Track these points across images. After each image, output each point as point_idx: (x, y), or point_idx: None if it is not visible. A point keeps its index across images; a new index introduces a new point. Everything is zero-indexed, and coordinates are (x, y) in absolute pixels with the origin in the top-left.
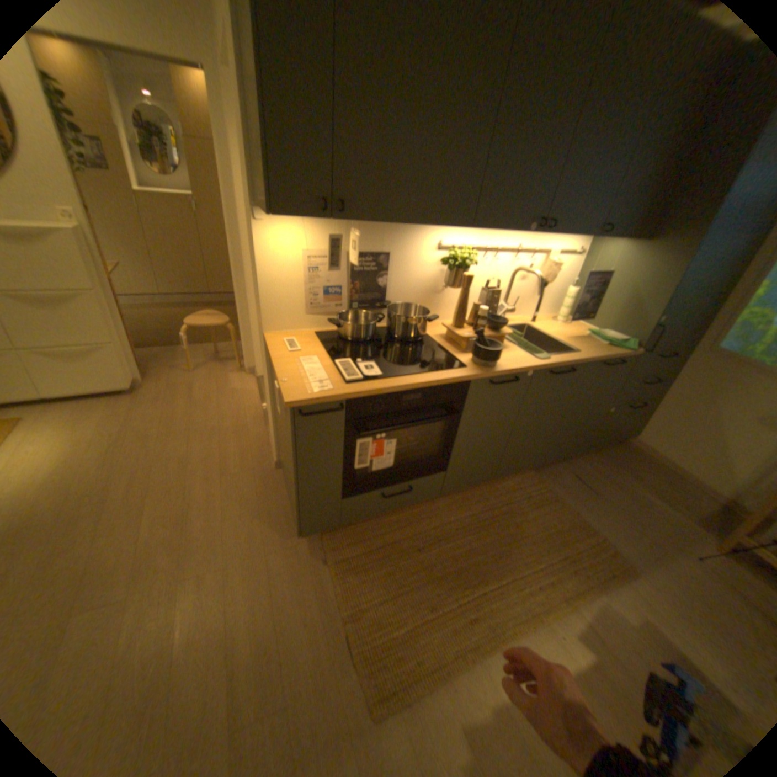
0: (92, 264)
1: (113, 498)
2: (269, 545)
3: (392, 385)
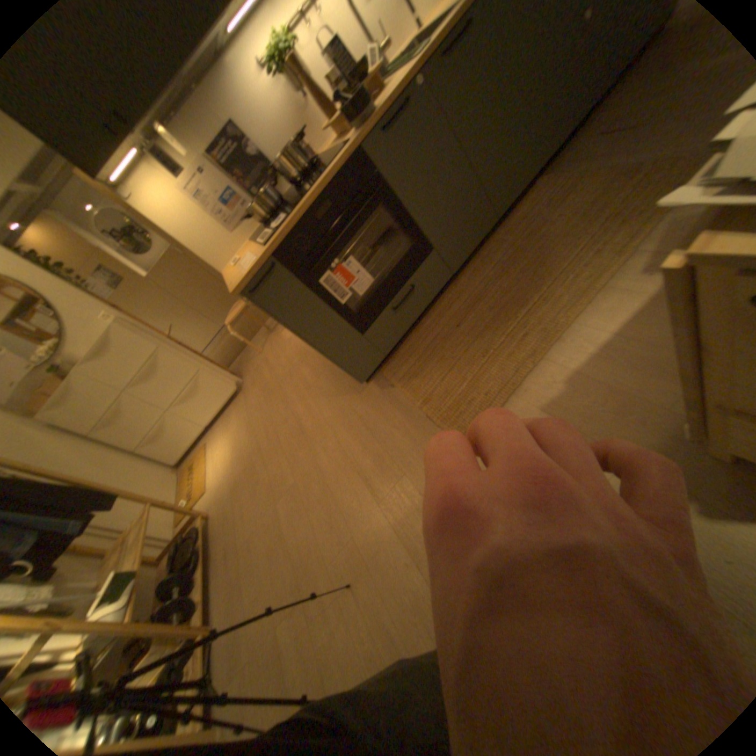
0: (145, 330)
1: (262, 442)
2: (353, 401)
3: (296, 212)
